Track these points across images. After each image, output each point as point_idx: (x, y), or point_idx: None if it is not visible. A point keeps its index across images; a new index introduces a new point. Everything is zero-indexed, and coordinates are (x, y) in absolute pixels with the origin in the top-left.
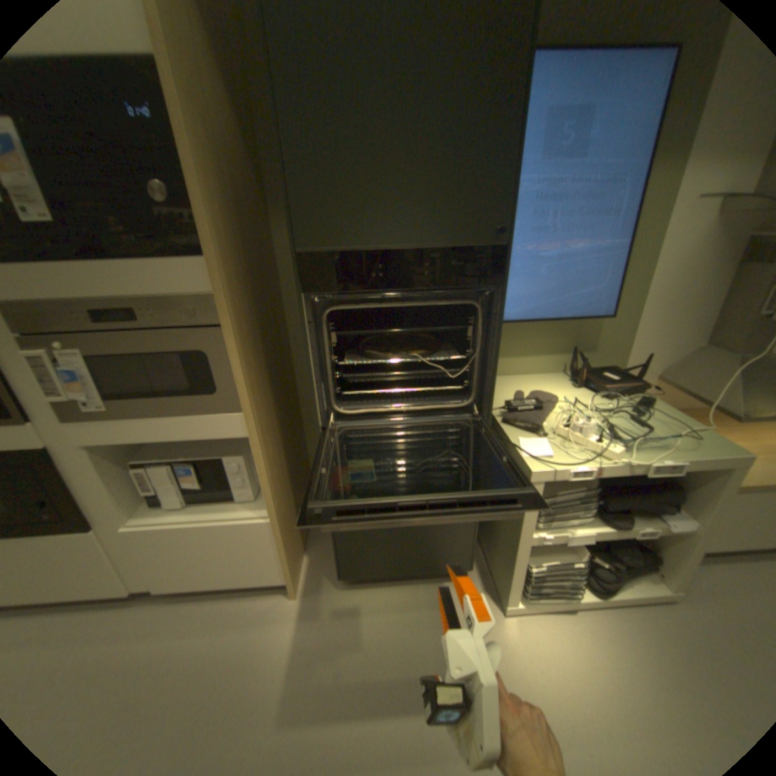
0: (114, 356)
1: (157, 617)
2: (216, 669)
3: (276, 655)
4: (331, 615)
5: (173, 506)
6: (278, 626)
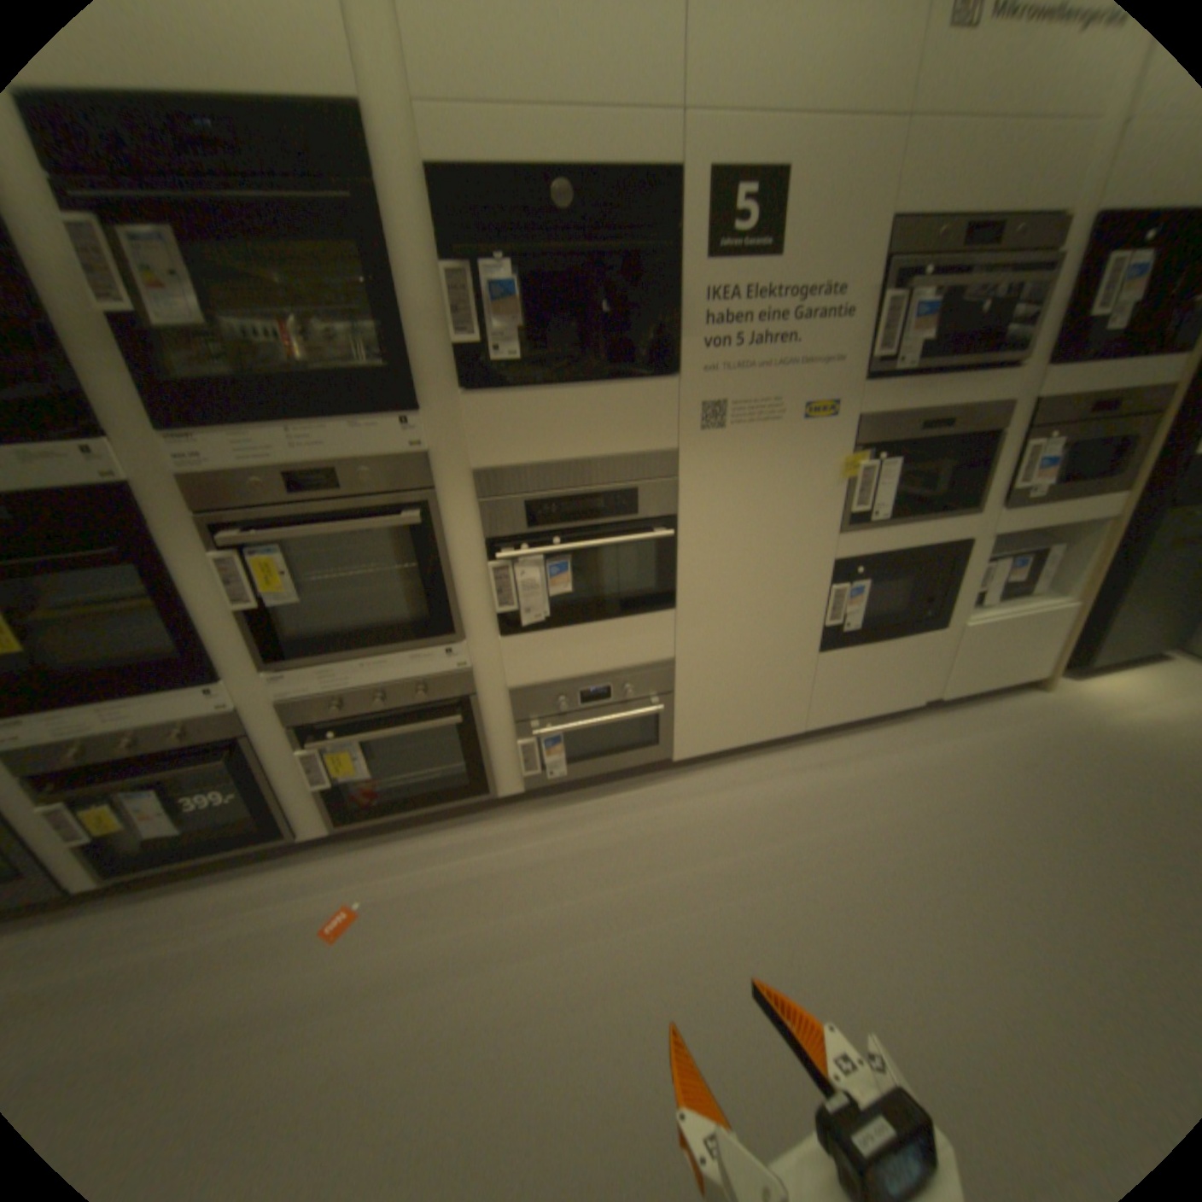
0: (1081, 443)
1: (950, 722)
2: (1061, 739)
3: (1095, 724)
4: (1097, 697)
5: (1004, 599)
6: (1066, 709)
